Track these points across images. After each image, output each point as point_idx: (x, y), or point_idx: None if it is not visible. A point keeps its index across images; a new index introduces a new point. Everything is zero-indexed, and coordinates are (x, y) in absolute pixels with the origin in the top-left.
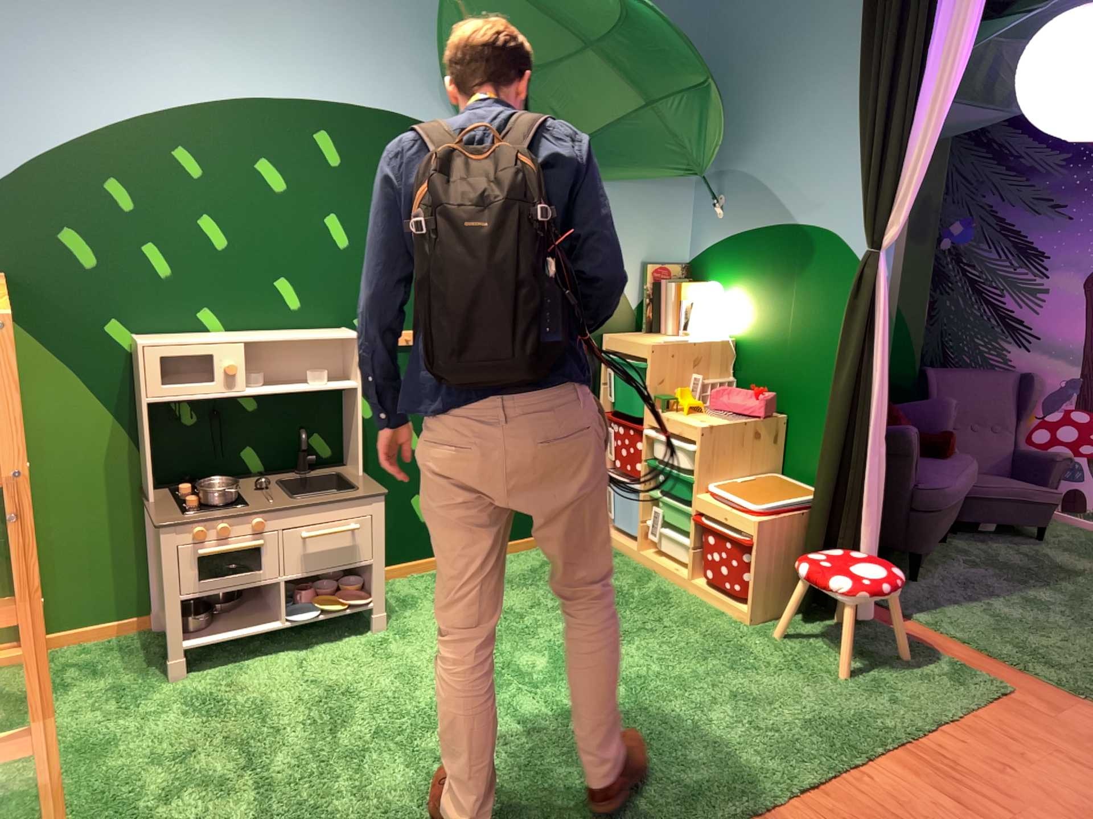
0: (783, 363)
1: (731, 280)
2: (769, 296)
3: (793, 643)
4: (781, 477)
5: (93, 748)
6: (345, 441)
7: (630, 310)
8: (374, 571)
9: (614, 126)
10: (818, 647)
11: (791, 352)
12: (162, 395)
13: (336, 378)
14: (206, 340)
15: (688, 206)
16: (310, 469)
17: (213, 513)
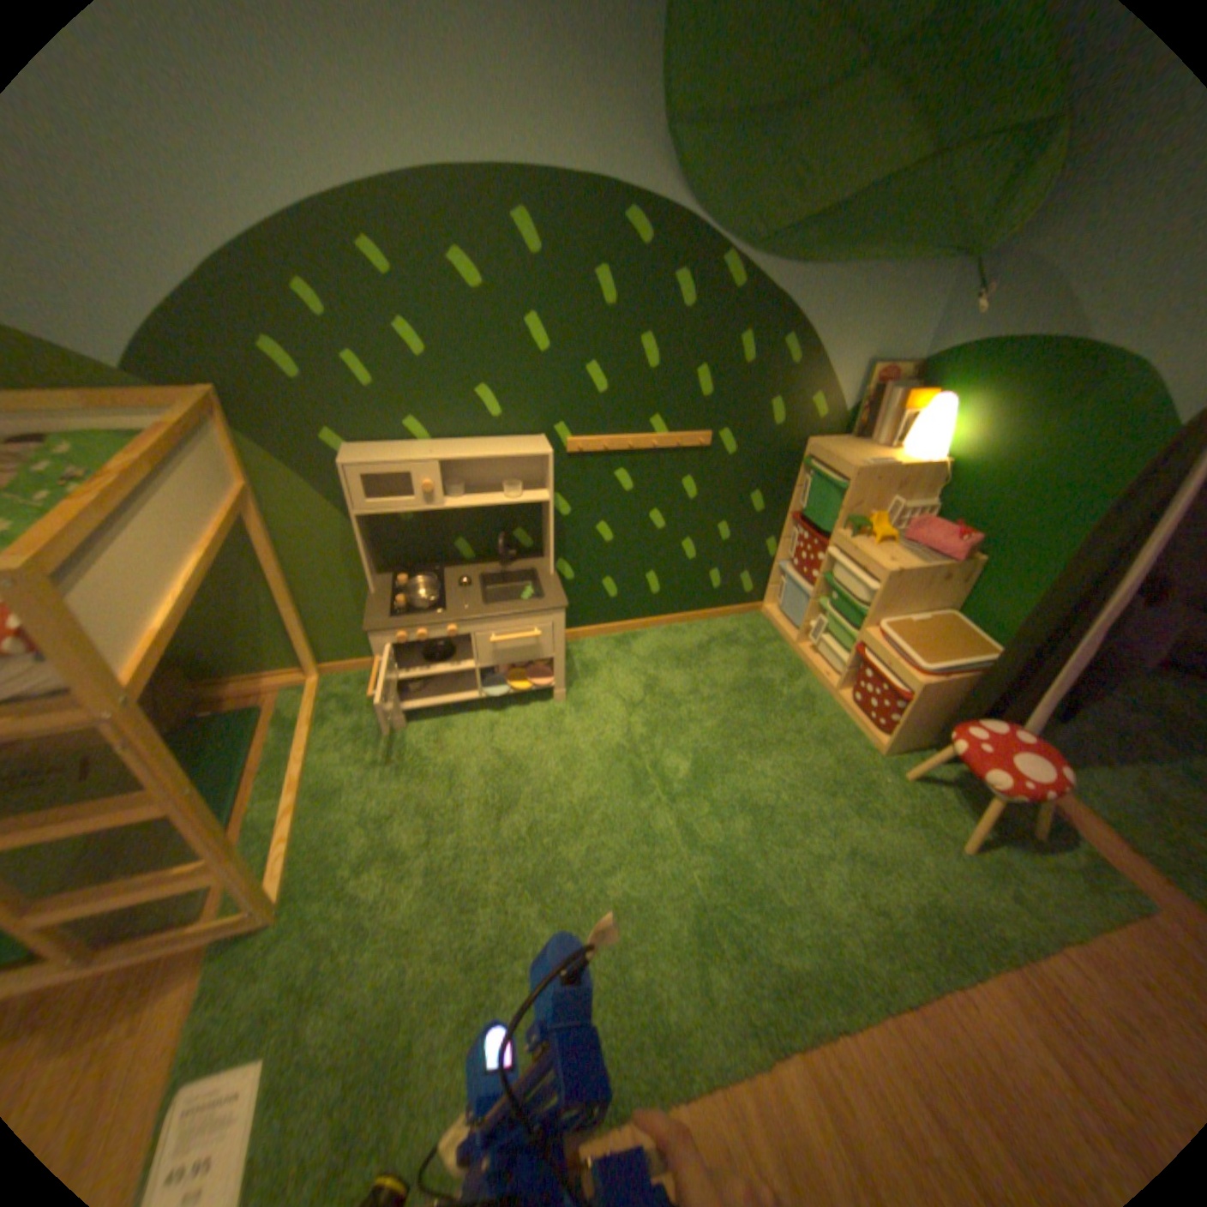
0: (1012, 506)
1: (978, 392)
2: (1023, 424)
3: (928, 799)
4: (965, 622)
5: (313, 802)
6: (542, 536)
7: (845, 412)
8: (555, 659)
9: (884, 180)
10: (954, 811)
11: (1028, 497)
12: (359, 509)
13: (530, 484)
14: (397, 454)
15: (951, 287)
16: (506, 564)
17: (407, 621)
